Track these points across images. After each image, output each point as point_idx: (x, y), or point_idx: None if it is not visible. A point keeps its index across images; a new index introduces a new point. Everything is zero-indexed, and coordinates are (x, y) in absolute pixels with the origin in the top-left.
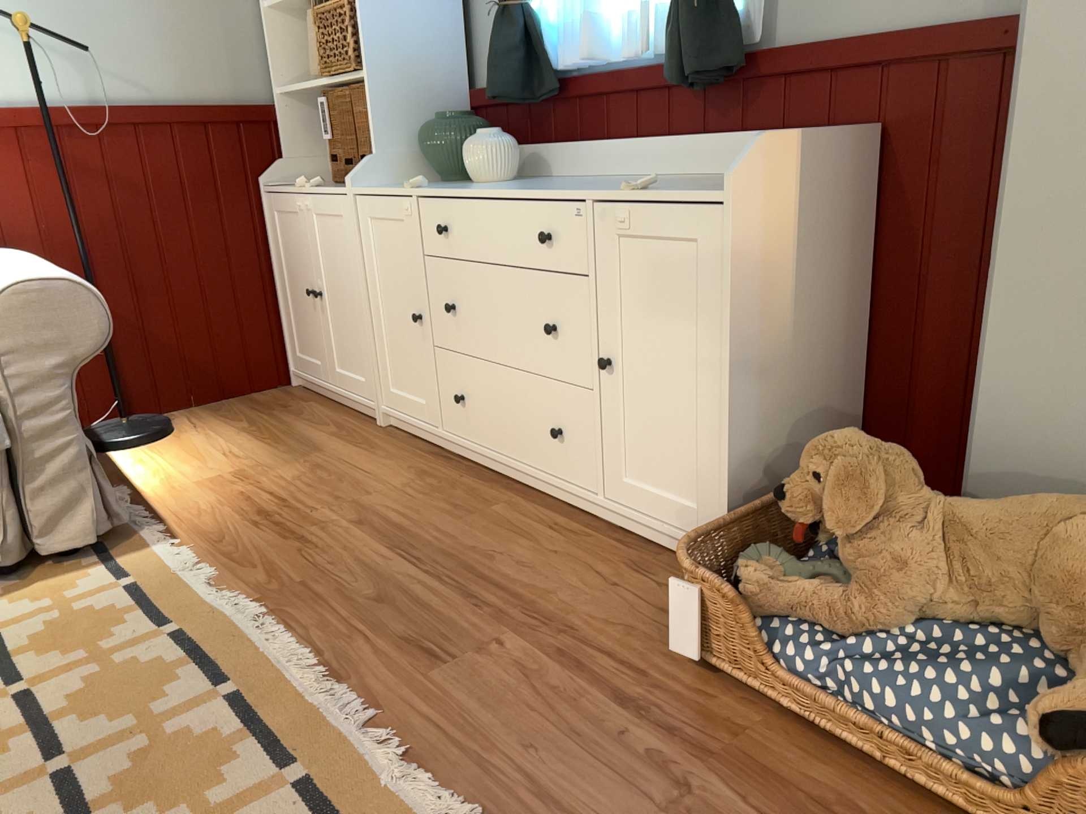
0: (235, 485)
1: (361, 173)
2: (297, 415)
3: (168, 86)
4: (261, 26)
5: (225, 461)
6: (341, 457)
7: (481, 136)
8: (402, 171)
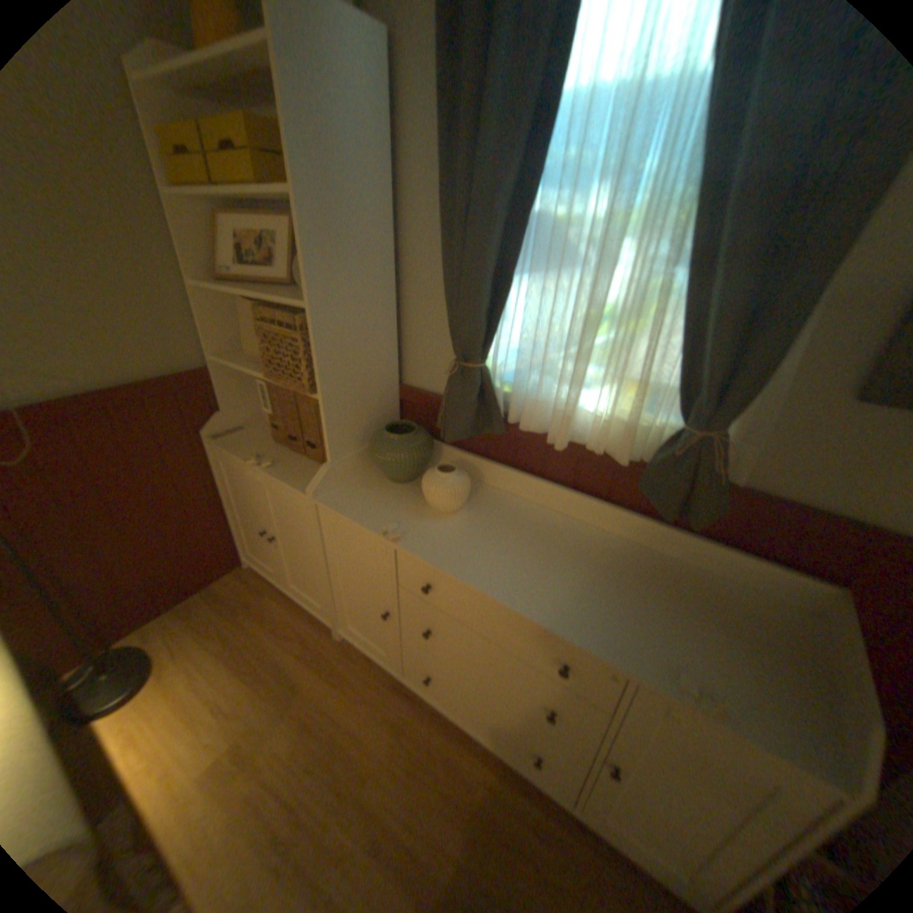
0: (234, 780)
1: (321, 483)
2: (259, 621)
3: (90, 367)
4: (185, 293)
5: (213, 728)
6: (319, 706)
7: (445, 479)
8: (353, 467)
